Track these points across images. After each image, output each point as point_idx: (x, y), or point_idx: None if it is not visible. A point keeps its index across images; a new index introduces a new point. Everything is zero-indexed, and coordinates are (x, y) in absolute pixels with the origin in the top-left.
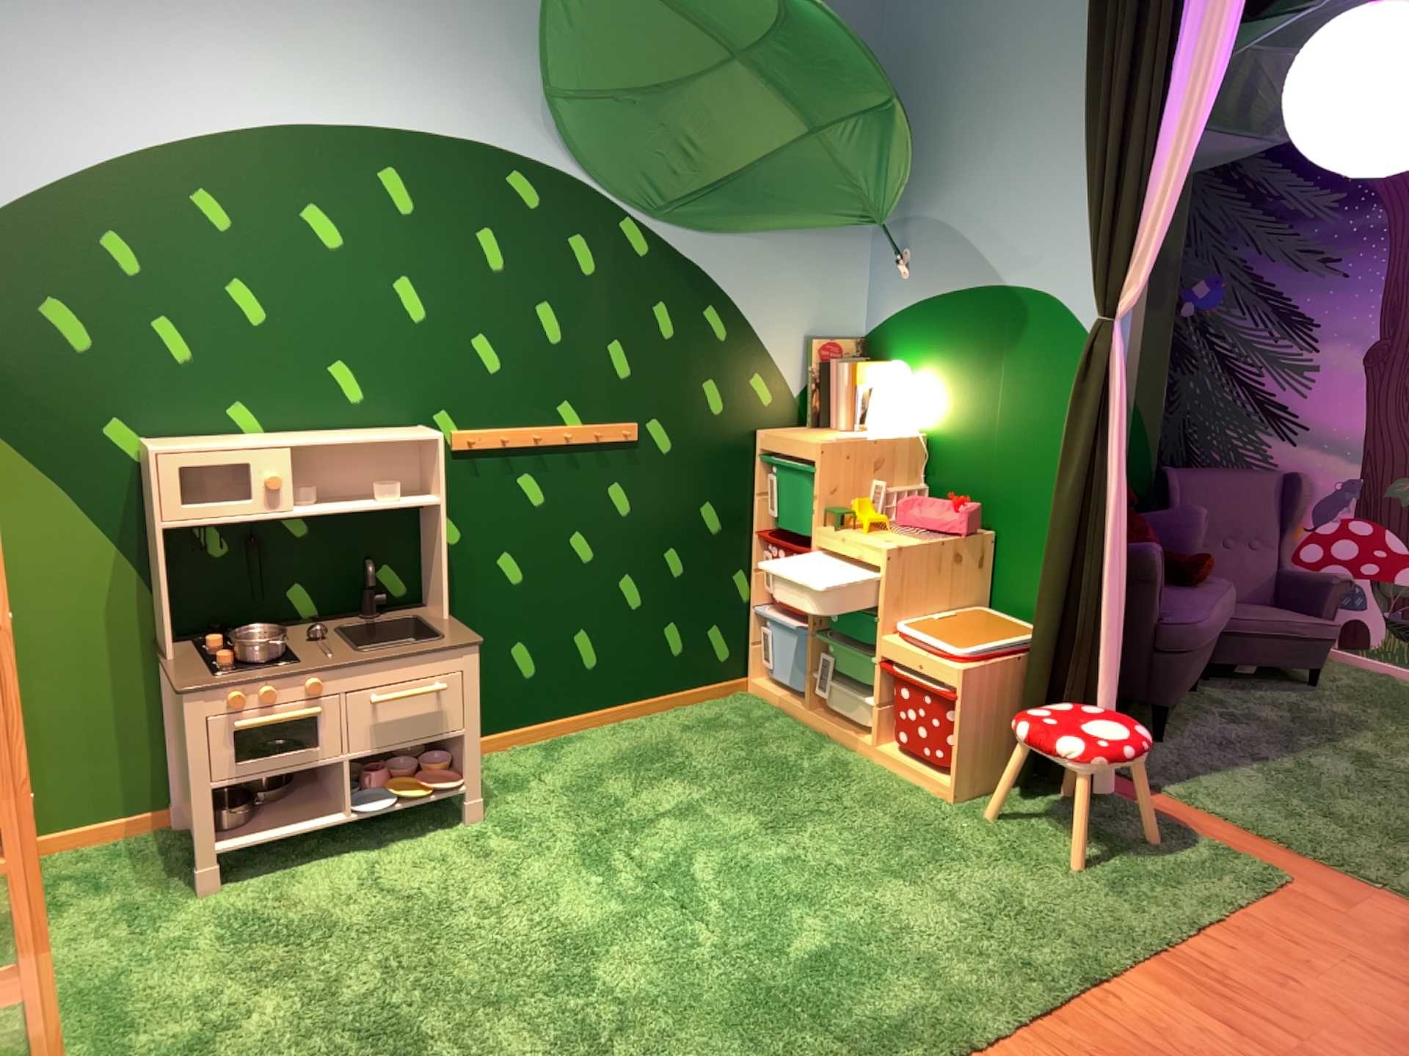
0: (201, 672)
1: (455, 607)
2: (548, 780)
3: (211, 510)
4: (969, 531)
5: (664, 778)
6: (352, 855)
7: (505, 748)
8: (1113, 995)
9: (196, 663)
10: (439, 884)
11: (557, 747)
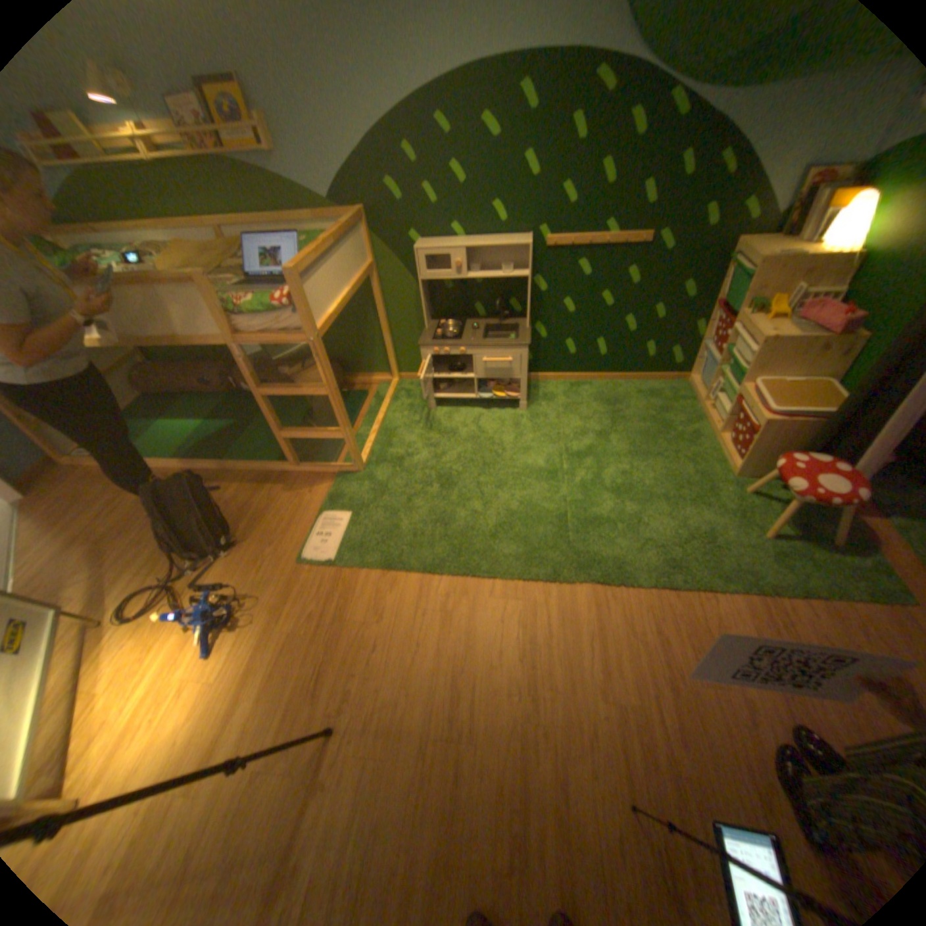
0: (429, 338)
1: (541, 320)
2: (561, 400)
3: (441, 273)
4: (840, 334)
5: (607, 414)
6: (477, 410)
7: (556, 380)
8: (715, 601)
9: (431, 333)
10: (494, 431)
11: (577, 386)
